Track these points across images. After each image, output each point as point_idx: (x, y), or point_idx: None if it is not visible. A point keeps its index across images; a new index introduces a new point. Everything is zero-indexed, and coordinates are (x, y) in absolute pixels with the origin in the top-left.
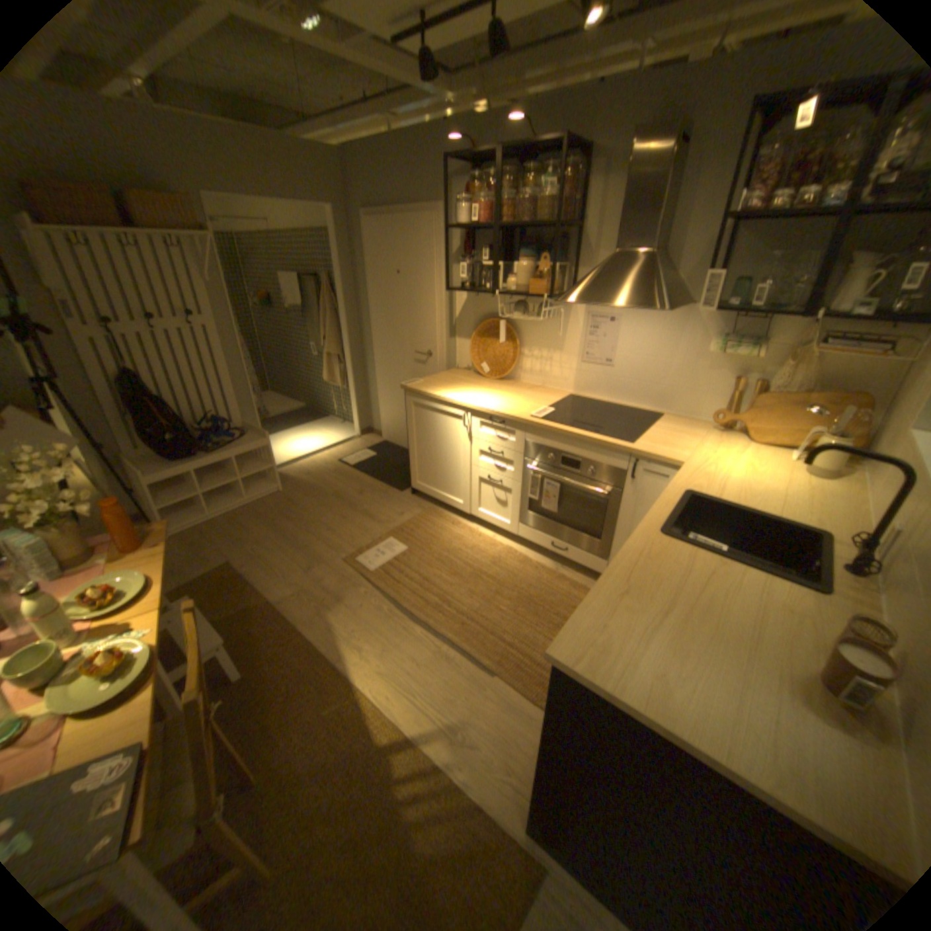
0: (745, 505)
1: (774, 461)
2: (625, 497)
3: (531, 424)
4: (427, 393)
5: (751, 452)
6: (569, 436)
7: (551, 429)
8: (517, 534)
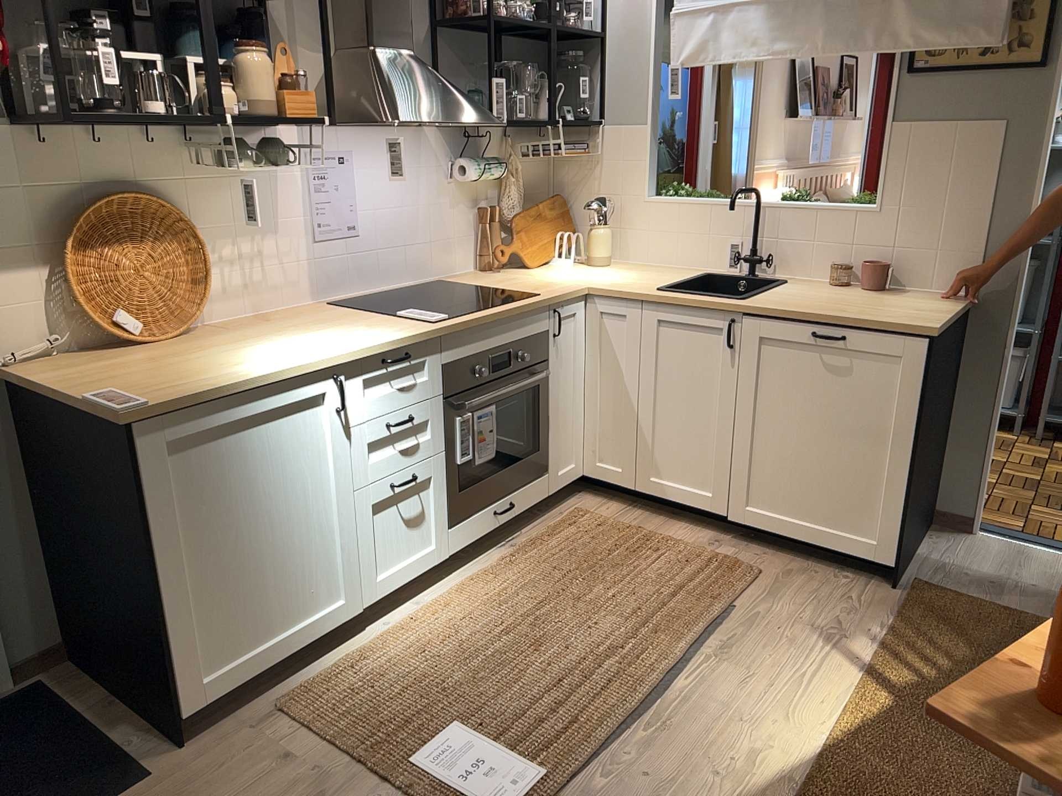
0: (672, 281)
1: (573, 269)
2: (552, 366)
3: (454, 328)
4: (229, 385)
5: (554, 271)
6: (498, 317)
7: (478, 321)
8: (450, 554)
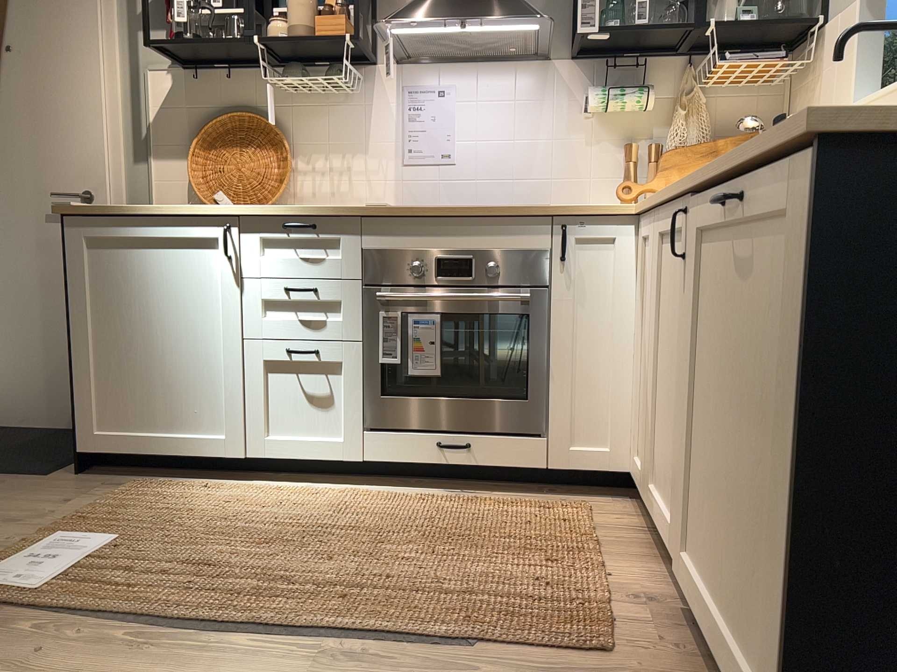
0: None
1: None
2: (558, 299)
3: (375, 211)
4: (129, 207)
5: None
6: (449, 215)
7: (413, 211)
8: (364, 459)
